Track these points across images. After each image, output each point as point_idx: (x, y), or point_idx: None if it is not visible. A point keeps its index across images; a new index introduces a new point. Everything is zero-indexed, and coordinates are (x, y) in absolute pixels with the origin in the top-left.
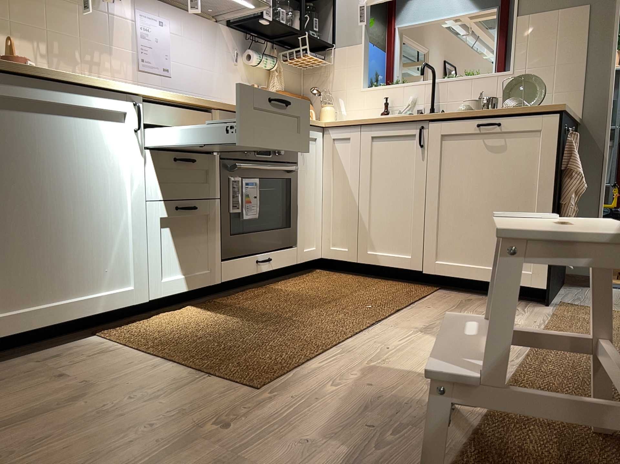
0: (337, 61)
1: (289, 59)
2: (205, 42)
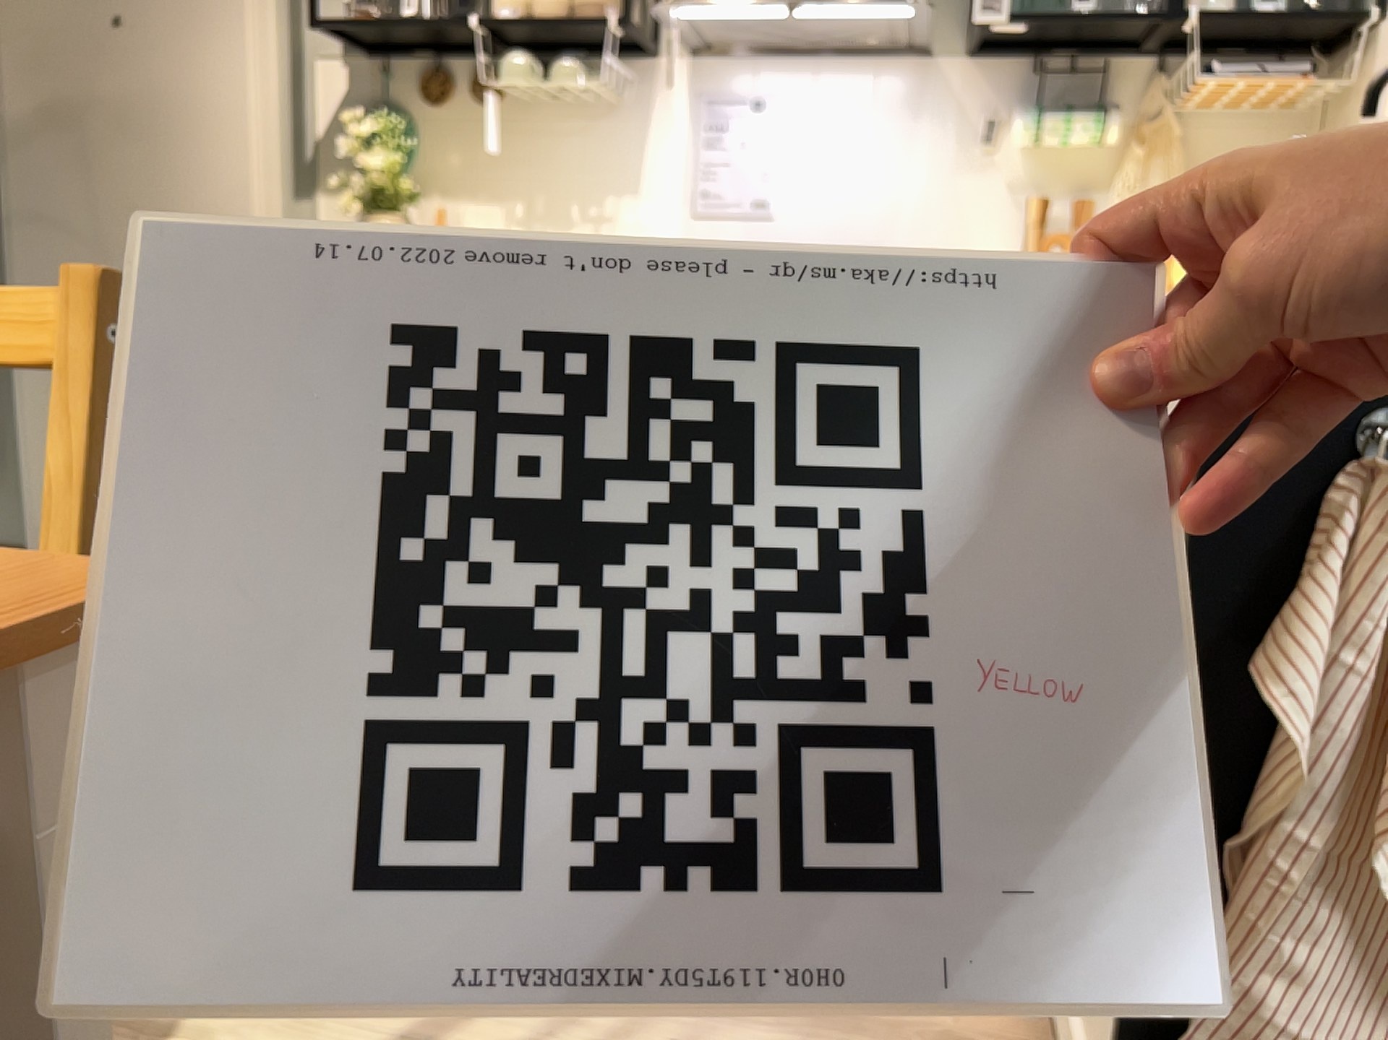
0: (1384, 65)
1: (1182, 99)
2: (880, 114)
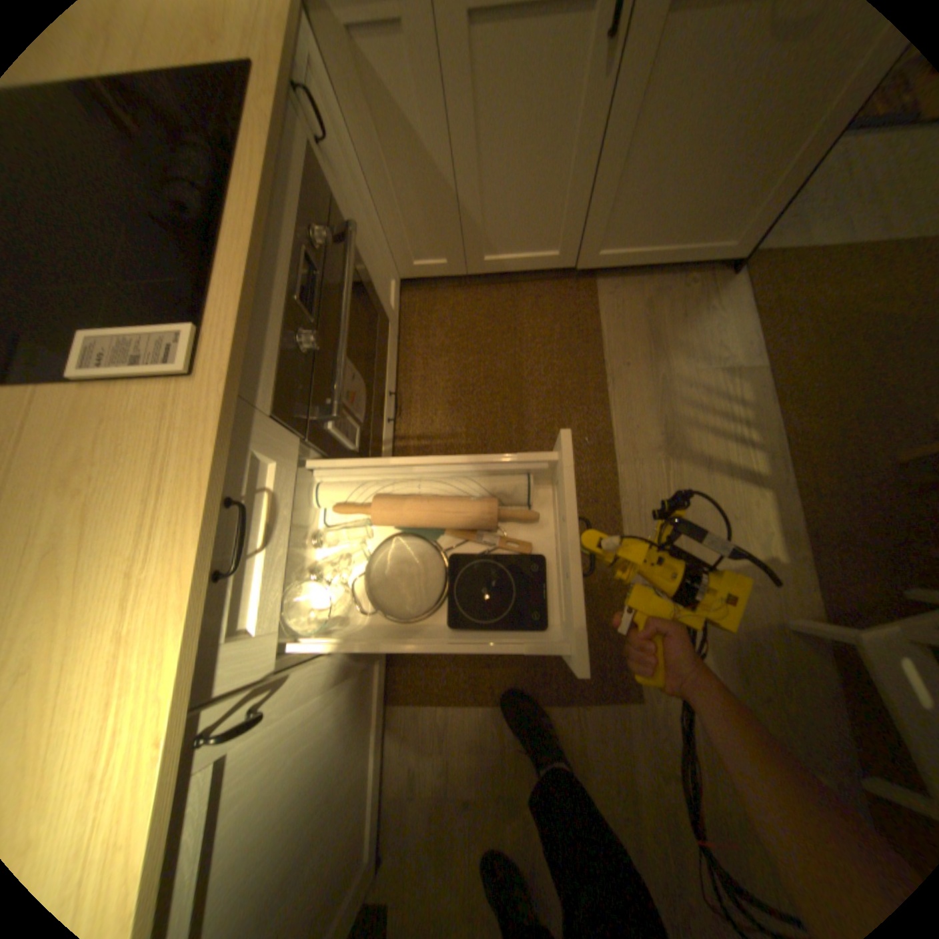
0: None
1: None
2: None
